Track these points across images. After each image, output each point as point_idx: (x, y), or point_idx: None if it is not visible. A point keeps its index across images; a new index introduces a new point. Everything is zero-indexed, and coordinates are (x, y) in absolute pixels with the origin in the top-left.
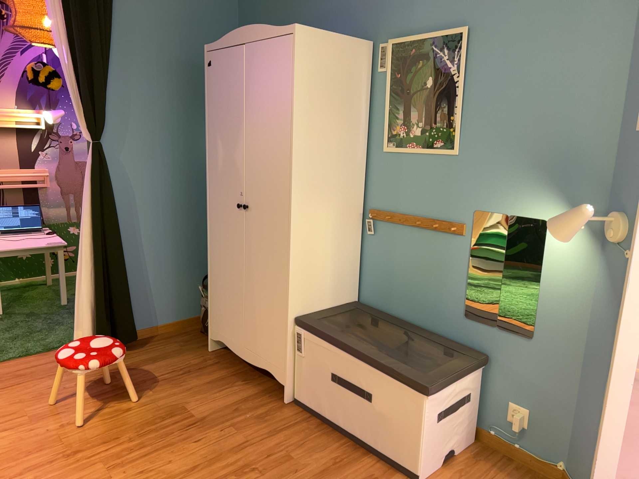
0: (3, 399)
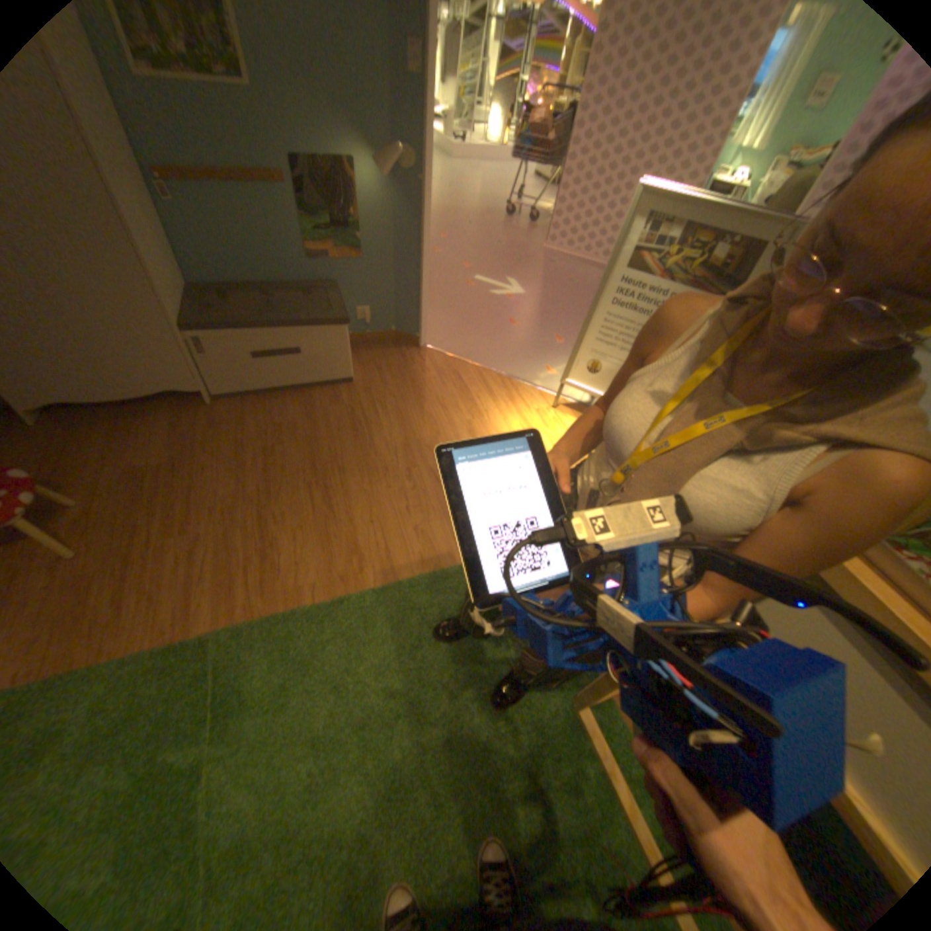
0: None
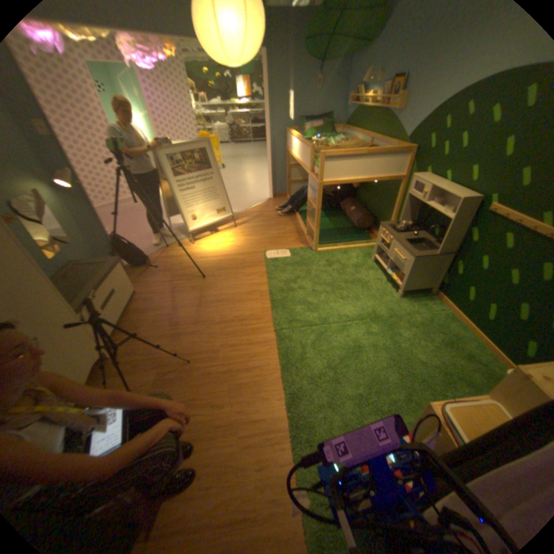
0: (245, 487)
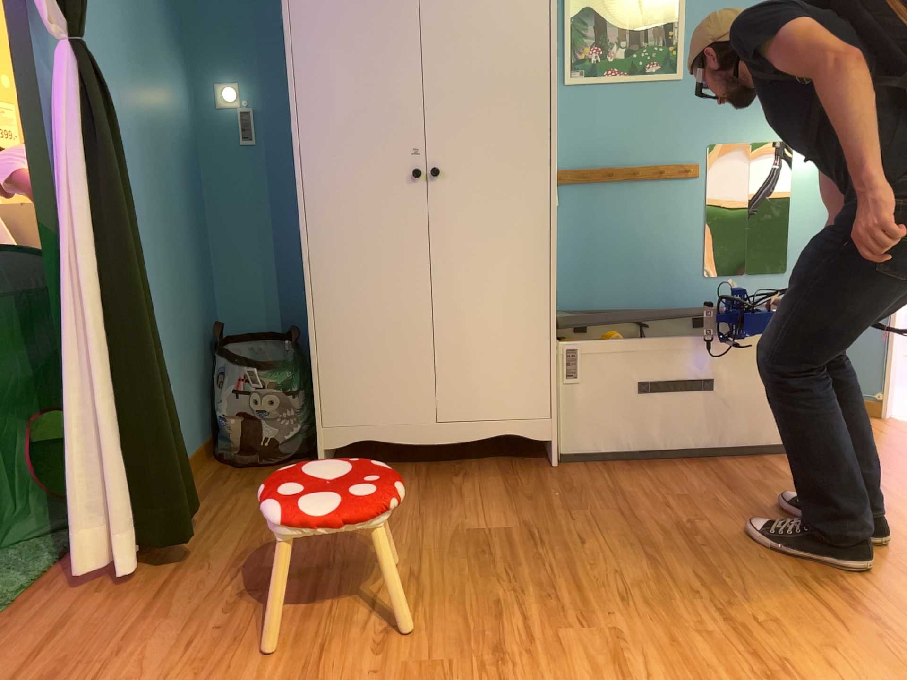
0: None
